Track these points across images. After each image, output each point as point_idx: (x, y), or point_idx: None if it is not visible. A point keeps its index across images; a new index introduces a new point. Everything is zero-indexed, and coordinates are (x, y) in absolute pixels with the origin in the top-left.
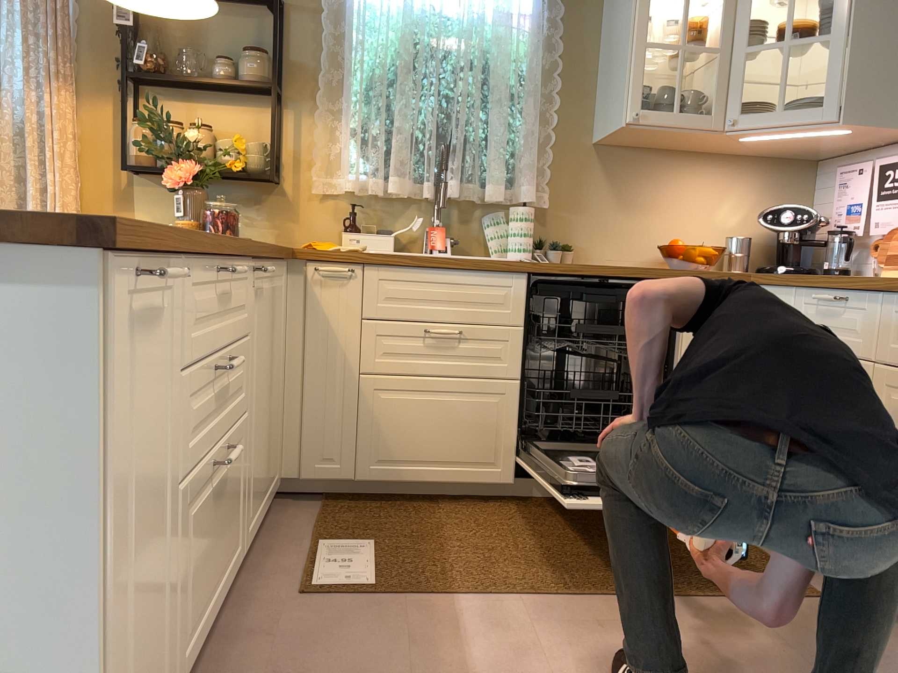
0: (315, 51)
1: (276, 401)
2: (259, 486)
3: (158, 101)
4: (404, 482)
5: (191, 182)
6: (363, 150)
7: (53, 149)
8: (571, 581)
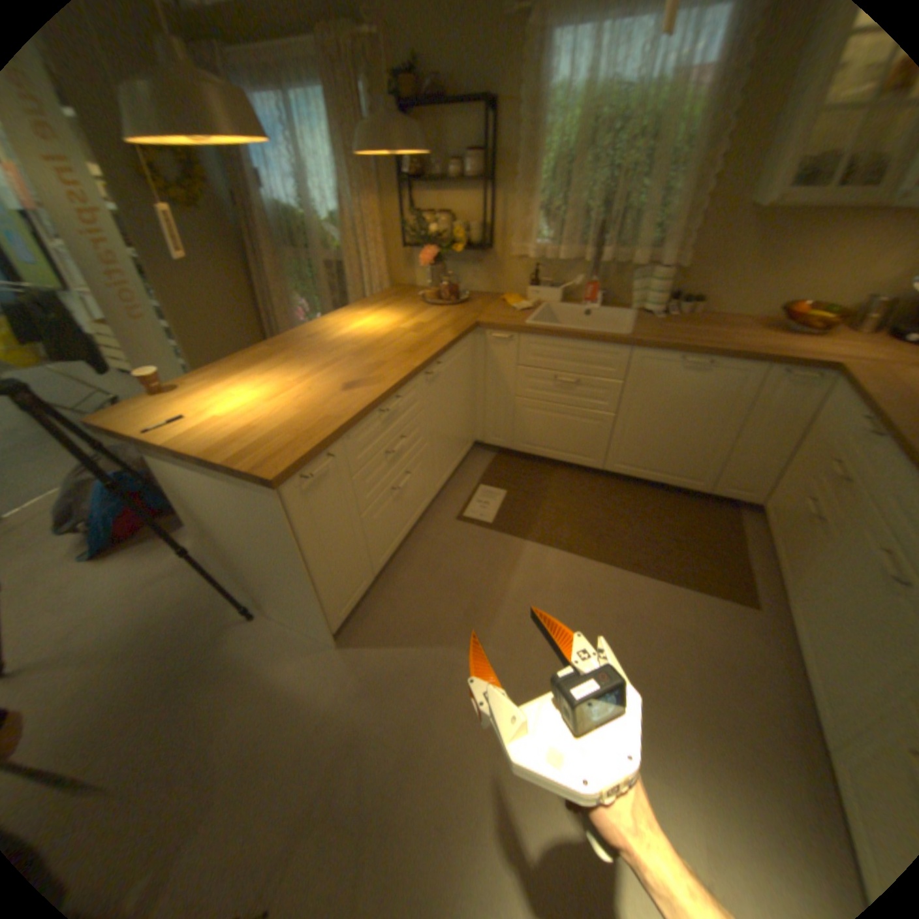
0: (518, 137)
1: (465, 412)
2: (448, 461)
3: (421, 191)
4: (538, 455)
5: (434, 260)
6: (547, 221)
7: (368, 236)
8: (597, 548)
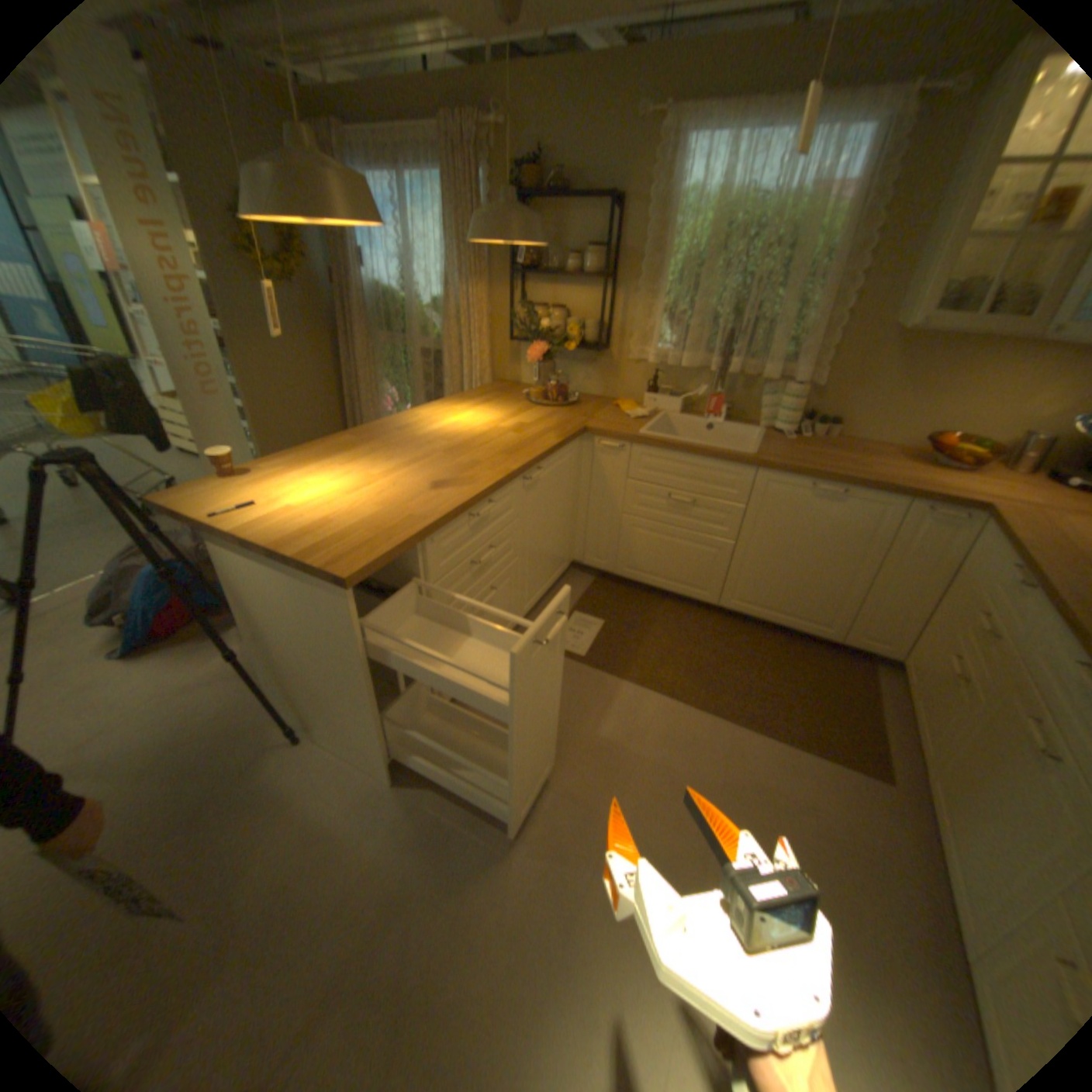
0: (643, 236)
1: (562, 526)
2: (539, 580)
3: (533, 284)
4: (642, 583)
5: (541, 357)
6: (669, 325)
7: (470, 326)
8: (704, 696)
